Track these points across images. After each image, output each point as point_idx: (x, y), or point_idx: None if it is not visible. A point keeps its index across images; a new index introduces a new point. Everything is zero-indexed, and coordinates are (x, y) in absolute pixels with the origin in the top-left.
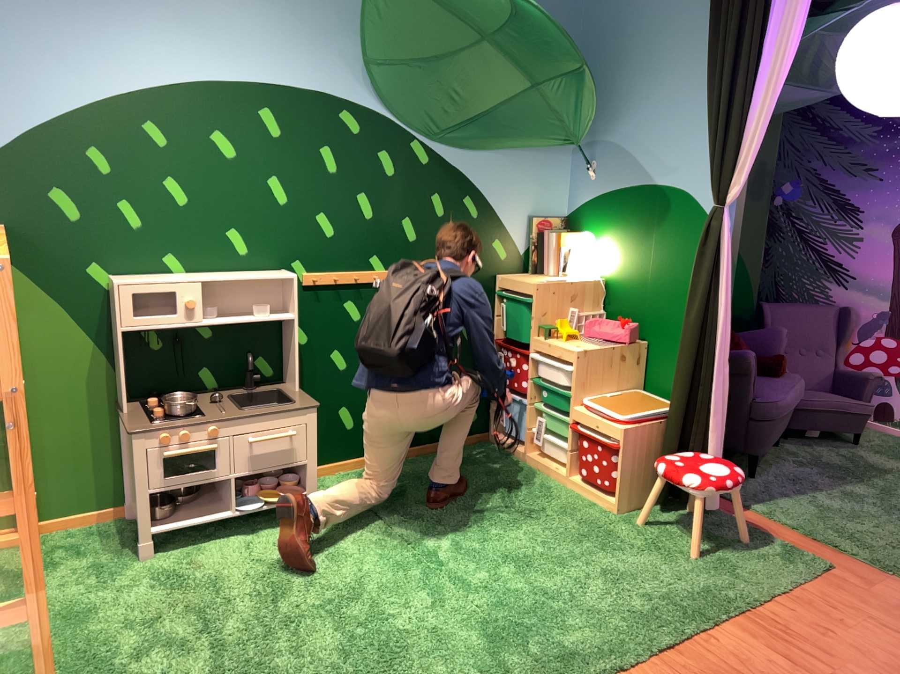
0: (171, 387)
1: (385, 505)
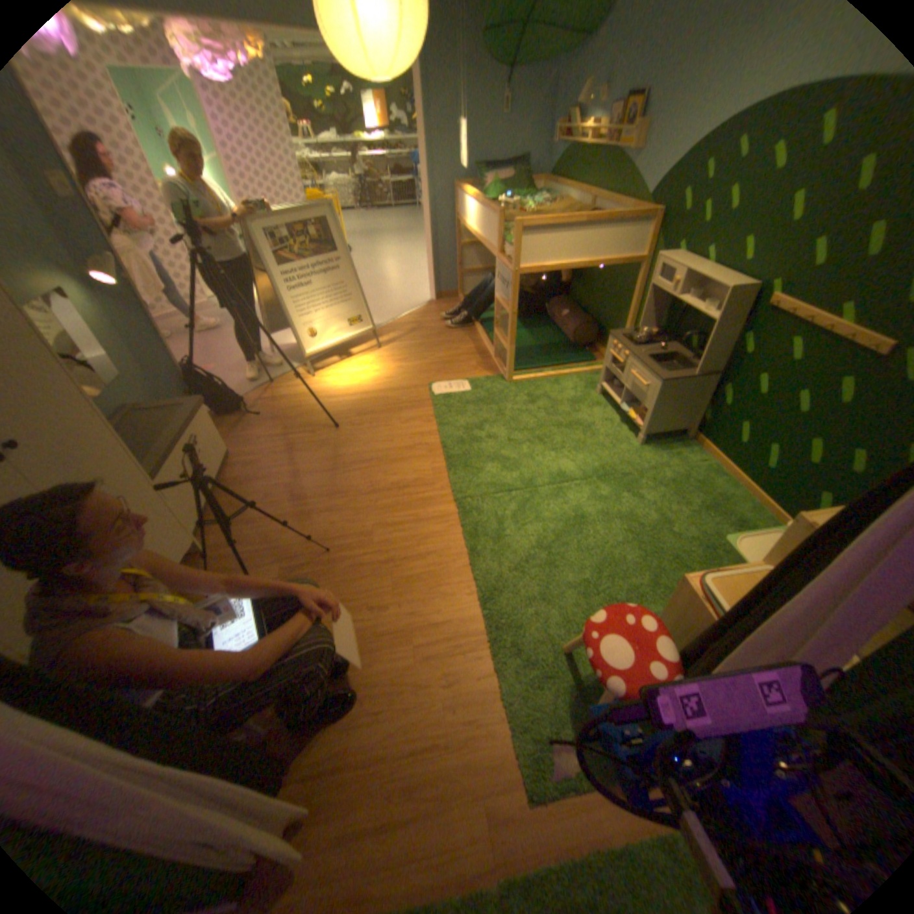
0: (675, 335)
1: (656, 478)
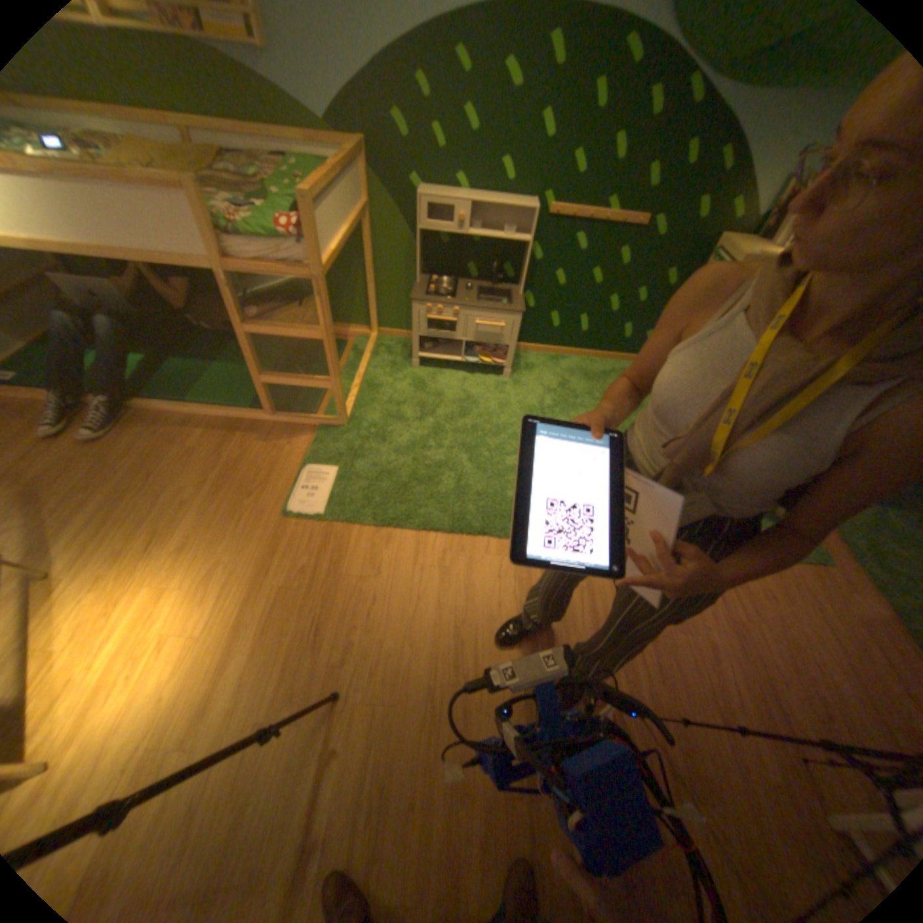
0: (446, 272)
1: (549, 388)
